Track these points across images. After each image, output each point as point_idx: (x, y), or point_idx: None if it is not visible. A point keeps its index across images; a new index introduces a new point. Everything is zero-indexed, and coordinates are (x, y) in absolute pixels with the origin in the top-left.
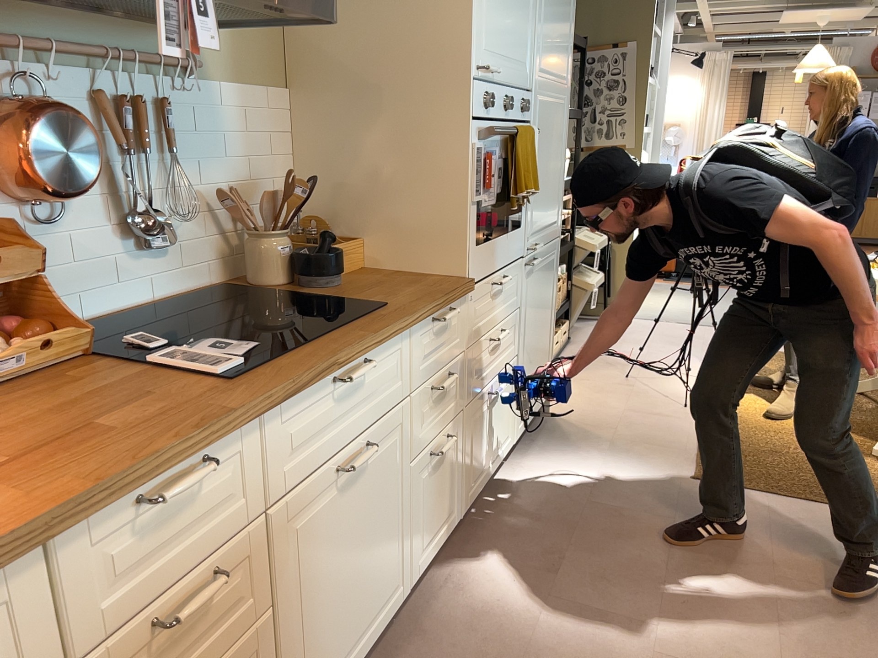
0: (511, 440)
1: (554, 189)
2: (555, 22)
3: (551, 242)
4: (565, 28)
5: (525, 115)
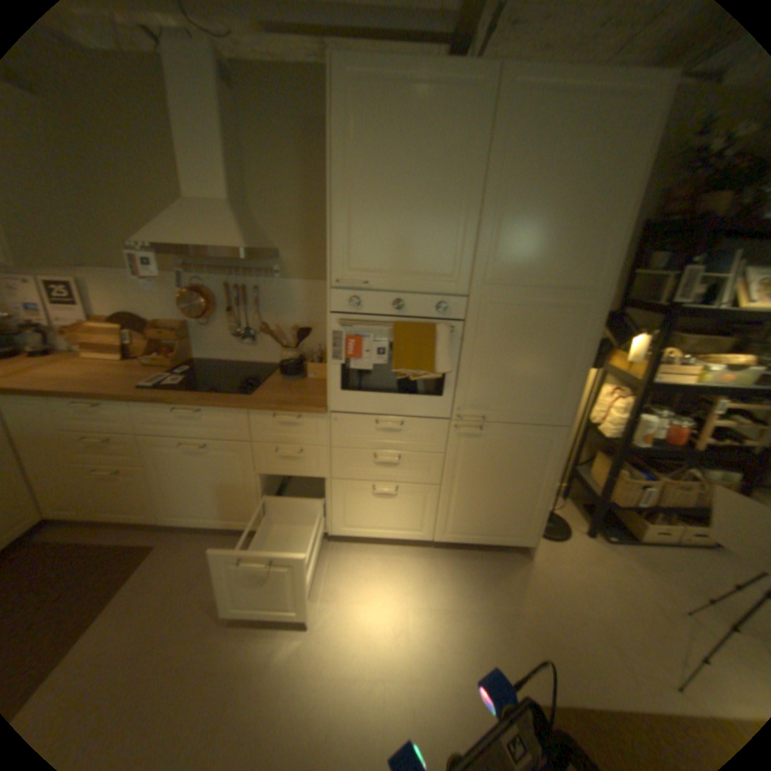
0: (428, 537)
1: (546, 381)
2: (546, 228)
3: (543, 425)
4: (589, 230)
5: (446, 311)
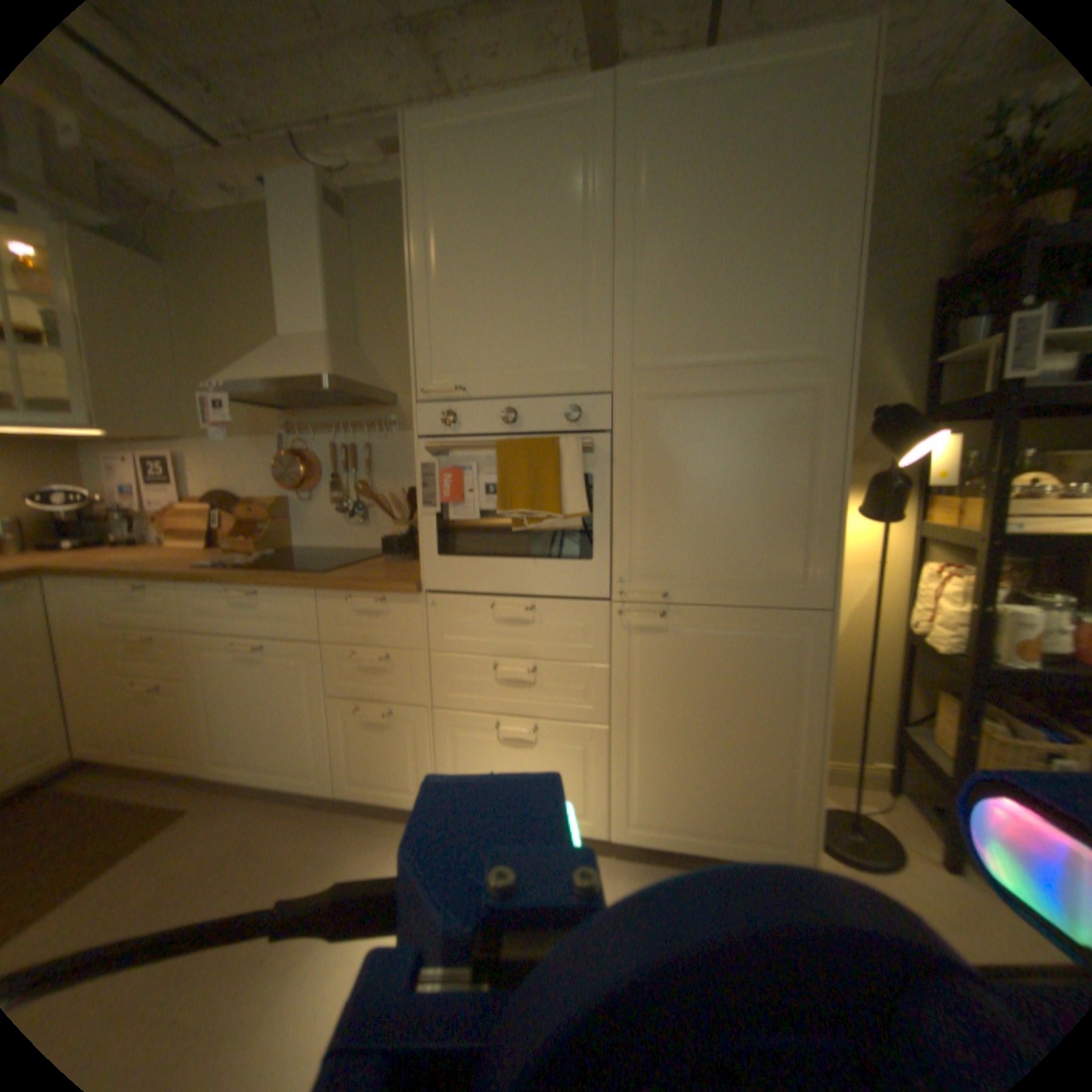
0: (599, 834)
1: (769, 525)
2: (718, 272)
3: (780, 609)
4: (791, 264)
5: (580, 420)
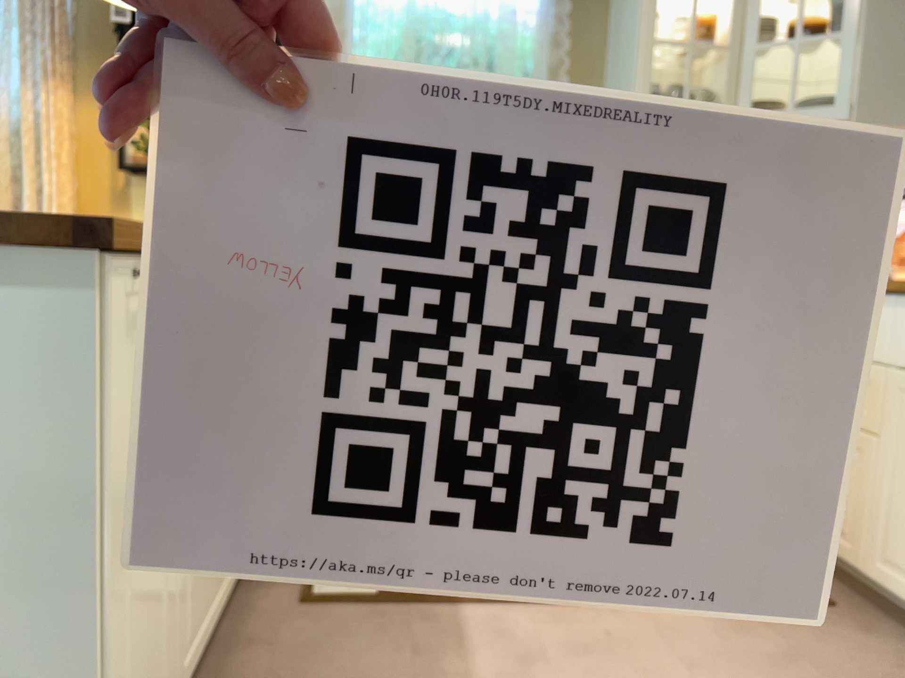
0: None
1: None
2: None
3: None
4: None
5: None
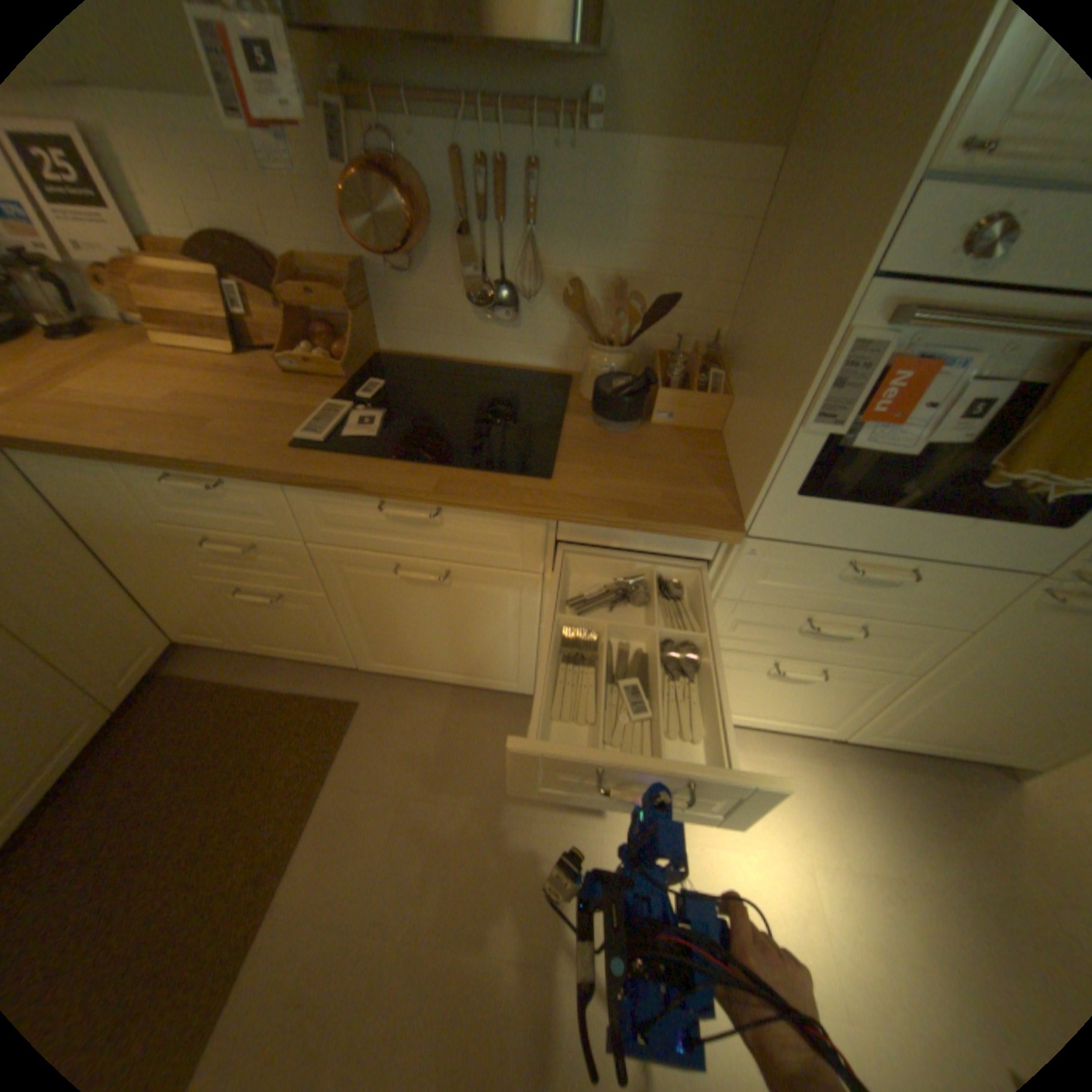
0: (839, 736)
1: None
2: None
3: None
4: None
5: None
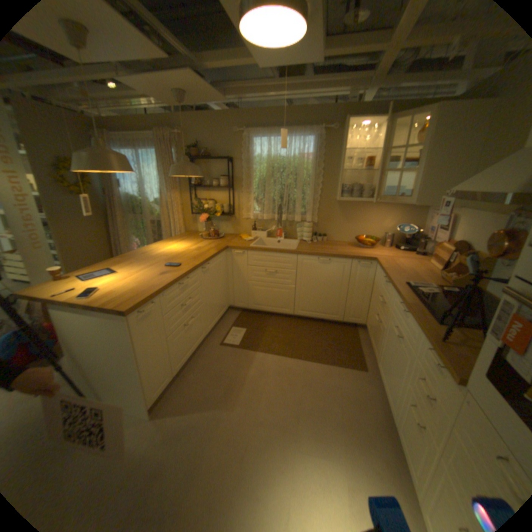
0: None
1: None
2: None
3: None
4: None
5: None
